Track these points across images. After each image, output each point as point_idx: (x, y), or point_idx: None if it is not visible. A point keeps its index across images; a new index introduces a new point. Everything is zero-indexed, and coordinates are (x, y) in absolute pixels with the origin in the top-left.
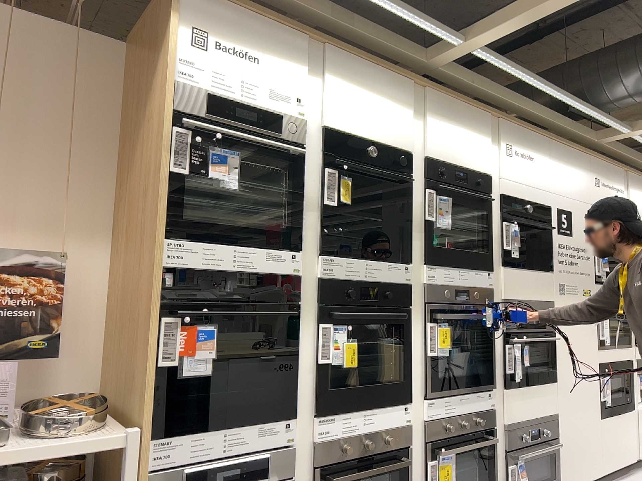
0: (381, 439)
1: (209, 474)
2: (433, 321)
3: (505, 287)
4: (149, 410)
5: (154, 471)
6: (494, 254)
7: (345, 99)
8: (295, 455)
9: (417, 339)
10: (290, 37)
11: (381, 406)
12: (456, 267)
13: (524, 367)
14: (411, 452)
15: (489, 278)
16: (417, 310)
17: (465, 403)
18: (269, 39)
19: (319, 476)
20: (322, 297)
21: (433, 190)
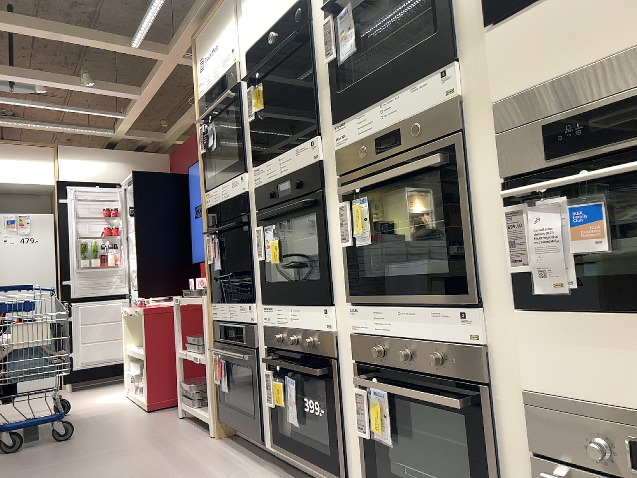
0: (305, 340)
1: (226, 330)
2: (345, 197)
3: (493, 75)
4: (208, 287)
5: (217, 321)
6: (465, 18)
7: (251, 13)
8: (258, 333)
9: (337, 227)
10: (224, 7)
11: (303, 304)
12: (372, 101)
13: (580, 256)
14: (343, 369)
15: (444, 80)
16: (334, 189)
17: (409, 321)
18: (217, 25)
19: (268, 355)
20: (257, 204)
21: (328, 17)
